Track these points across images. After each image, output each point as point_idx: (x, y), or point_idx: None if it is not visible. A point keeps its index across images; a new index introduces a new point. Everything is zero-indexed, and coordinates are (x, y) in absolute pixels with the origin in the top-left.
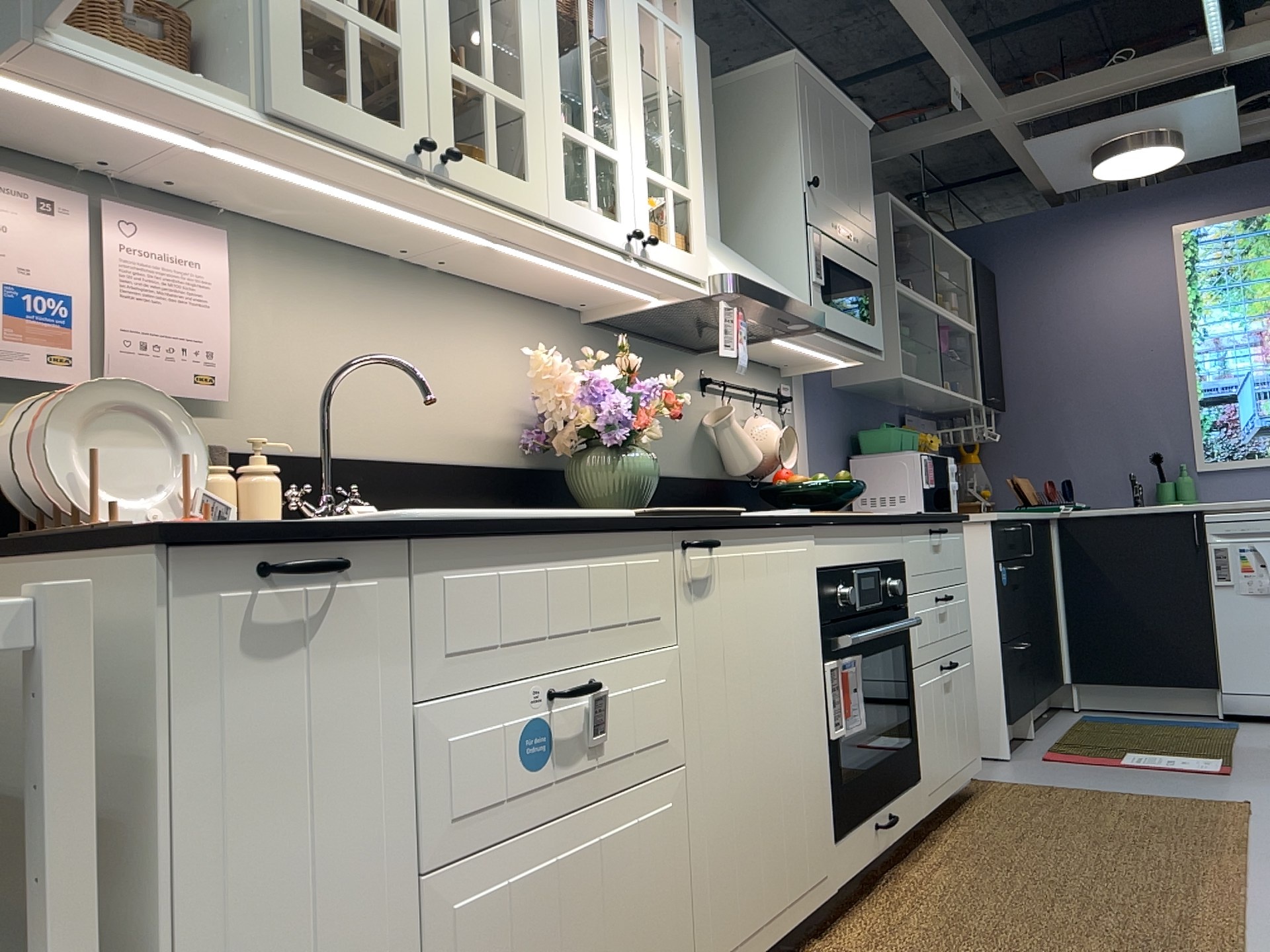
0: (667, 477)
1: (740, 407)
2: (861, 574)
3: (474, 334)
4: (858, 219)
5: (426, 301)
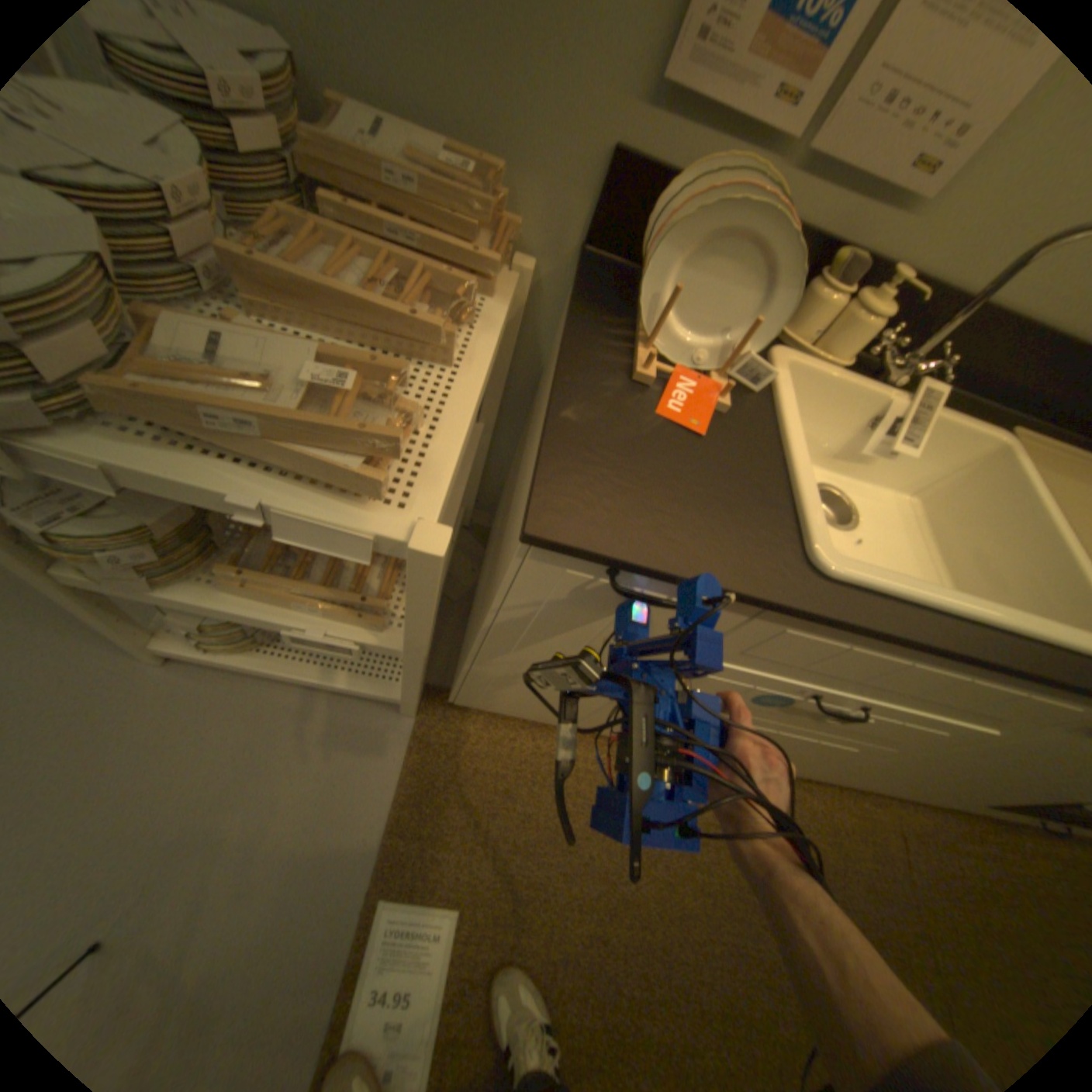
0: None
1: None
2: None
3: None
4: None
5: None
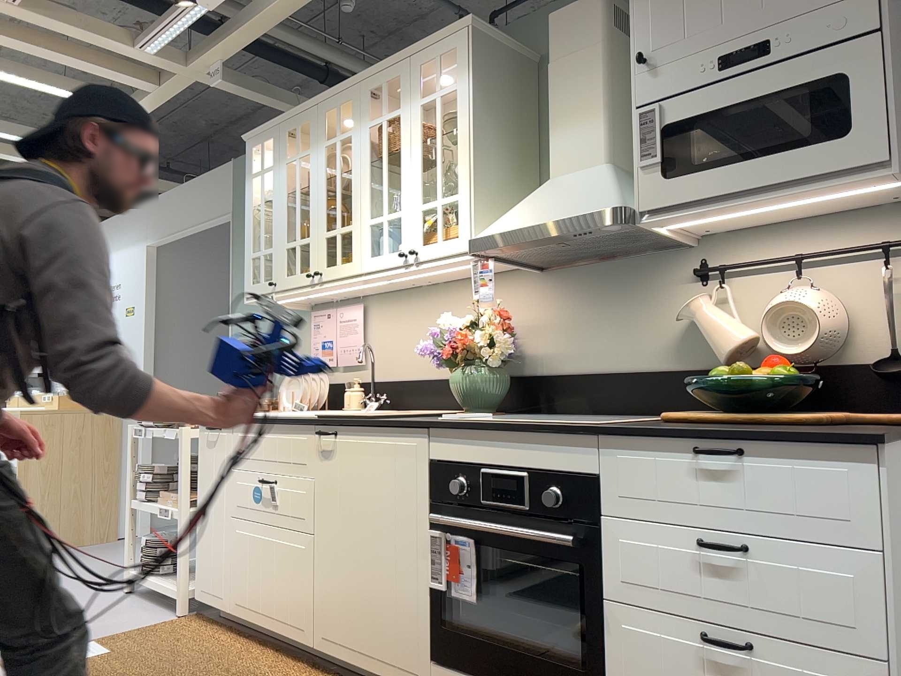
0: (627, 372)
1: (777, 281)
2: (490, 473)
3: (460, 307)
4: (785, 10)
5: (436, 299)
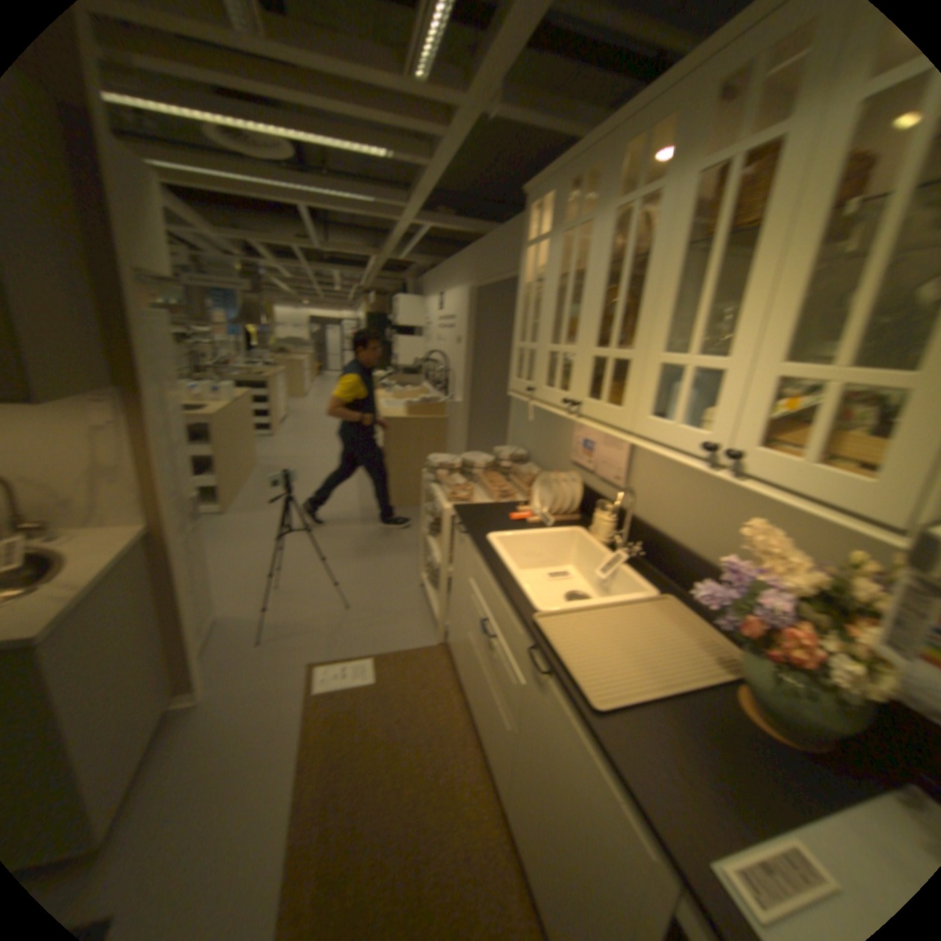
0: None
1: None
2: None
3: None
4: None
5: None
